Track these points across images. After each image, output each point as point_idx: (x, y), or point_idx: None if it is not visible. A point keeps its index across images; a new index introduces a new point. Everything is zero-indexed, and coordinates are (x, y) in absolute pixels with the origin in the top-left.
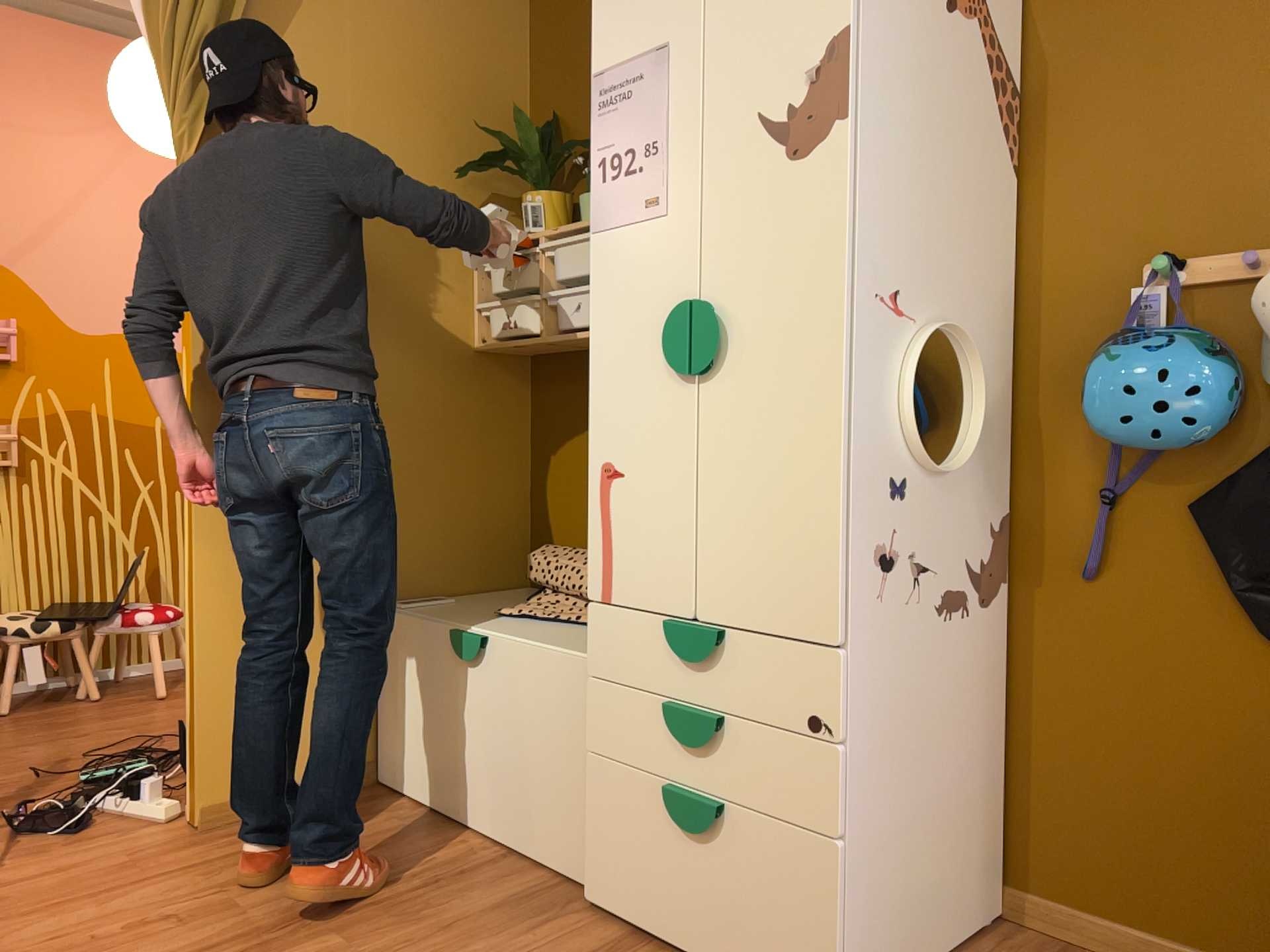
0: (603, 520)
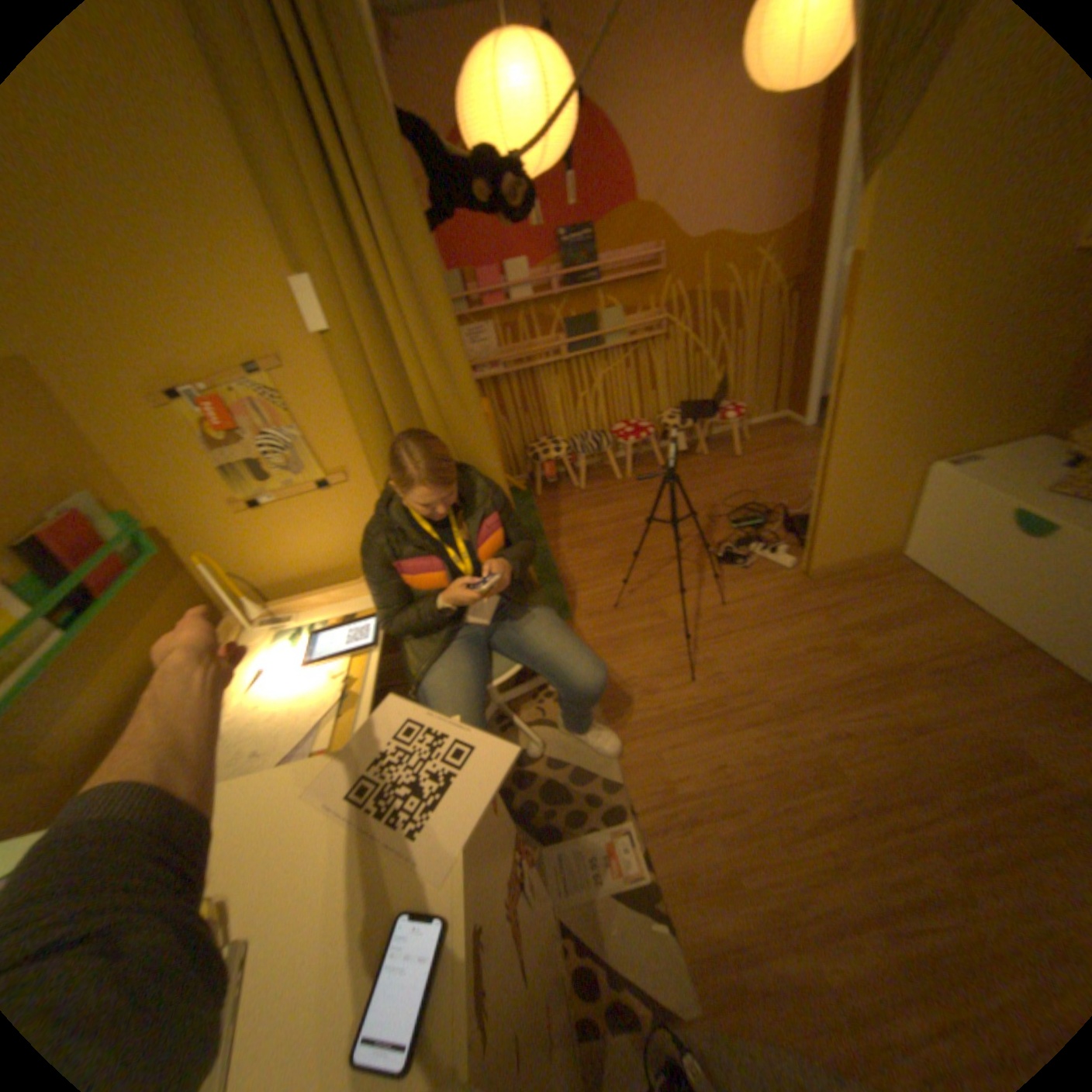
0: None
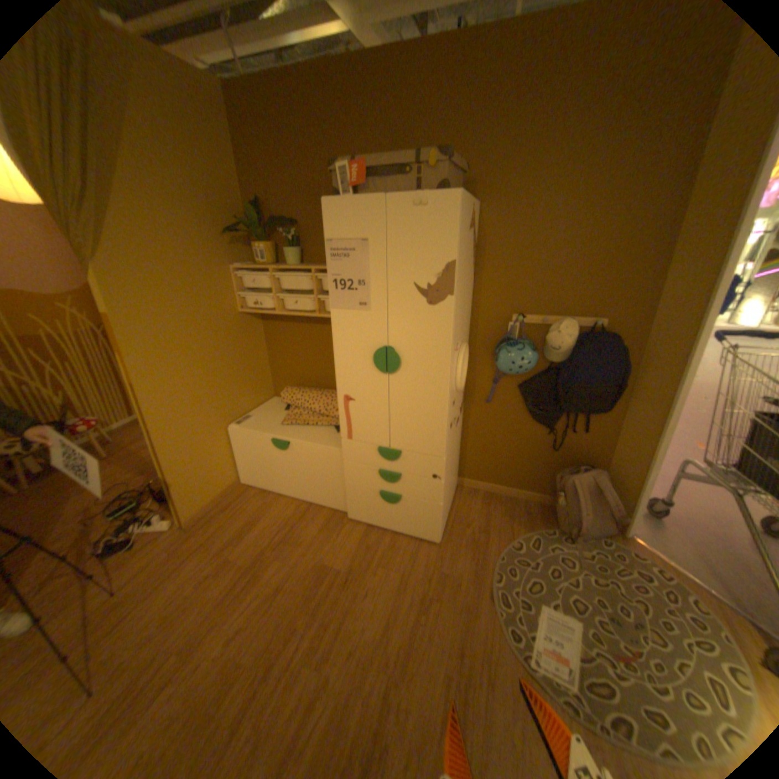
0: (346, 414)
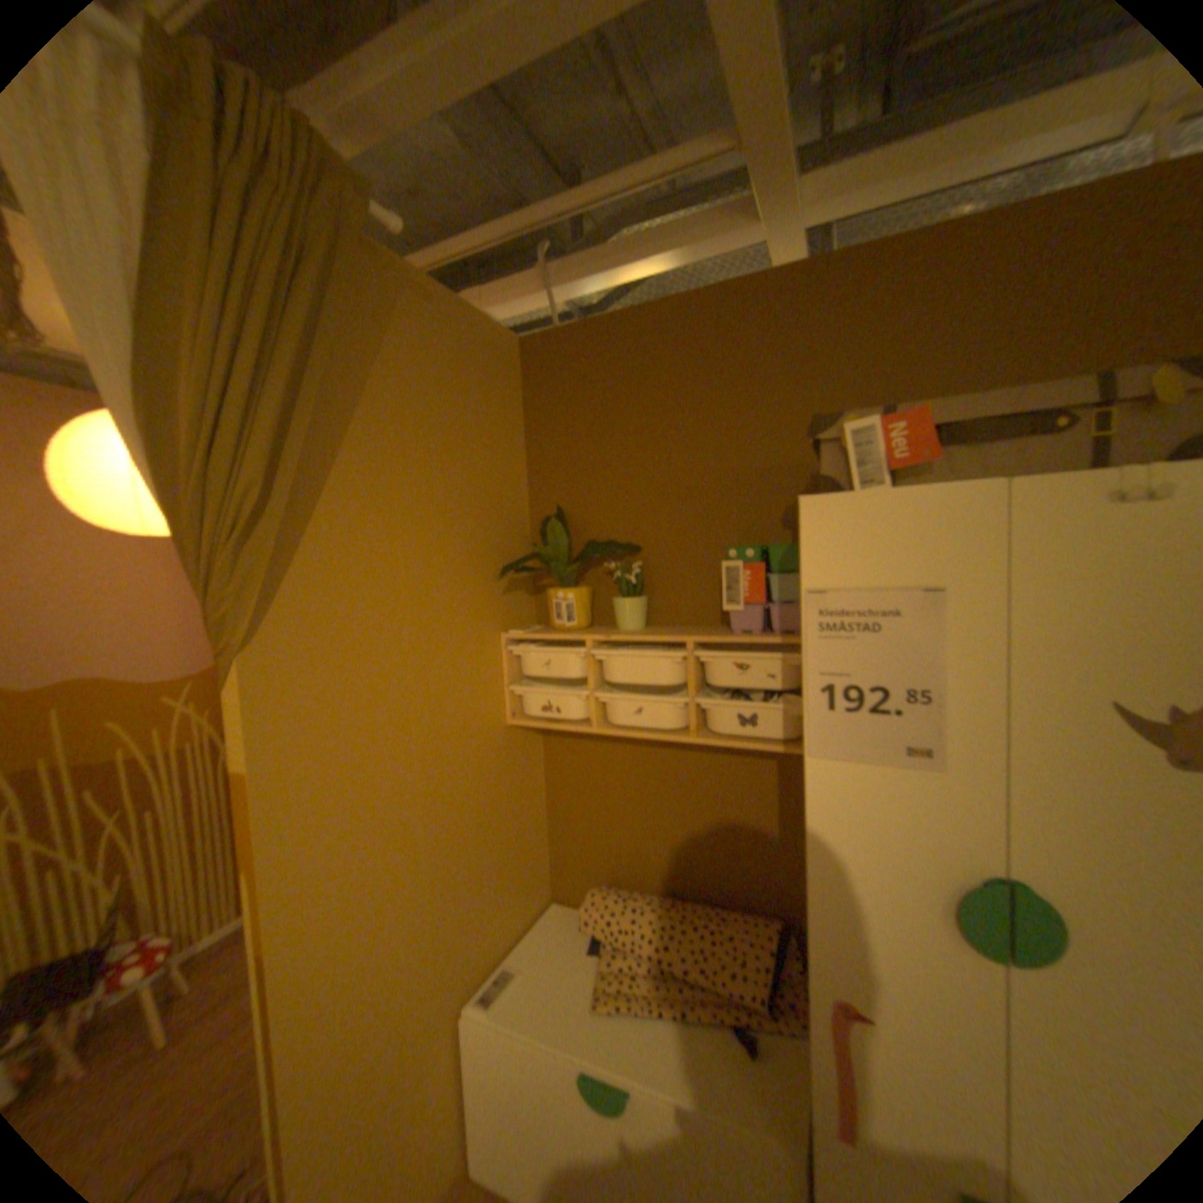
0: (840, 1059)
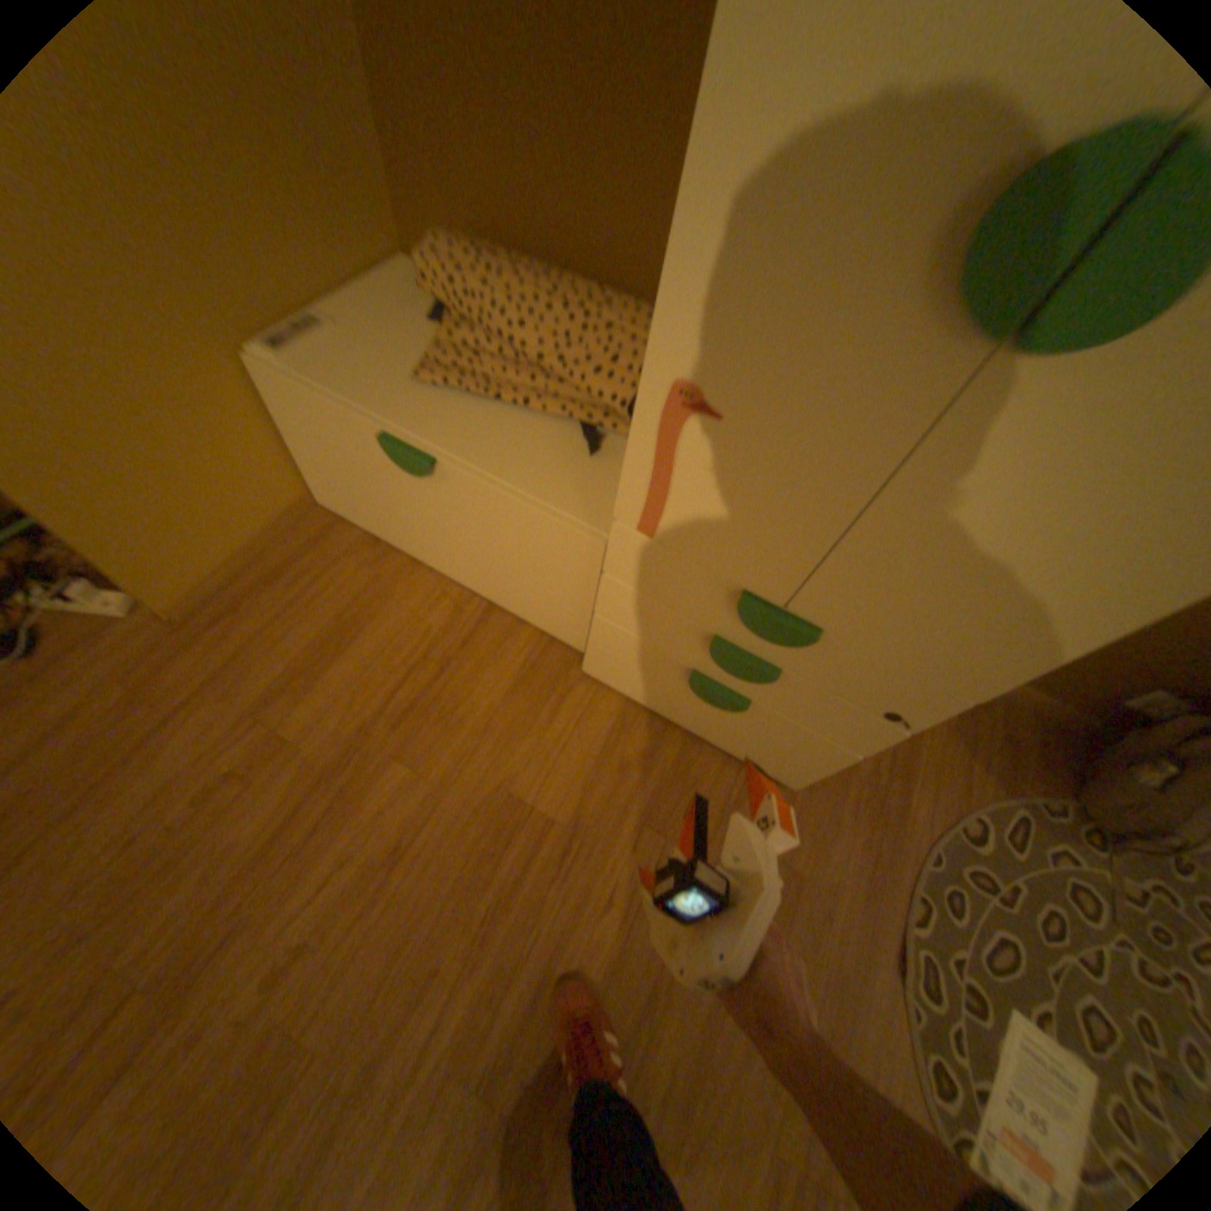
0: (660, 455)
